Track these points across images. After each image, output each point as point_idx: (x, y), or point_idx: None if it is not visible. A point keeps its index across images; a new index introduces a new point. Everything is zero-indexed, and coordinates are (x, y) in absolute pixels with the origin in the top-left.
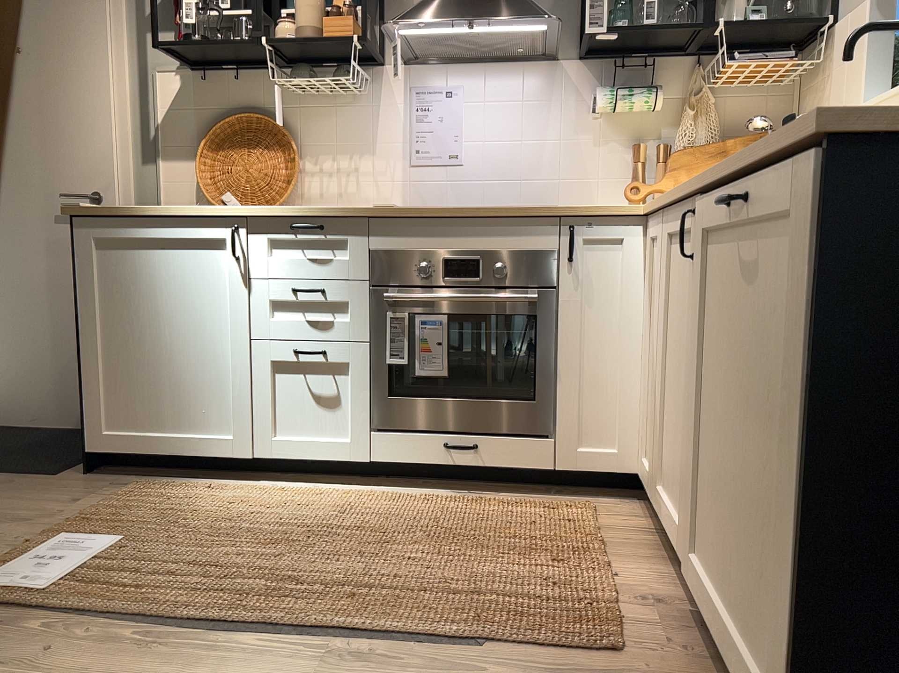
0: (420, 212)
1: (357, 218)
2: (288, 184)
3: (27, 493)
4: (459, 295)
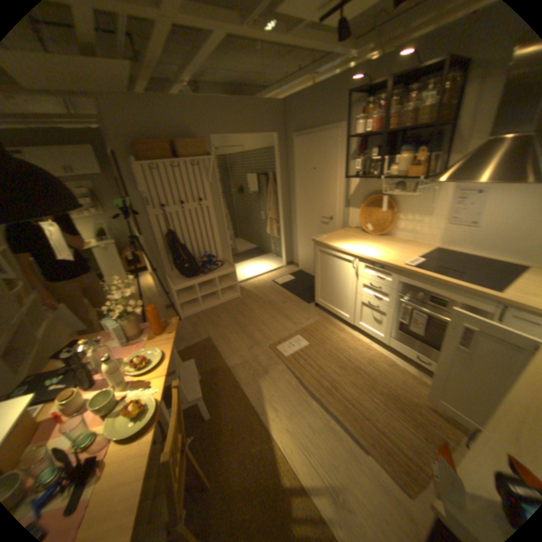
0: (423, 275)
1: (397, 268)
2: (392, 224)
3: (301, 310)
4: (431, 314)
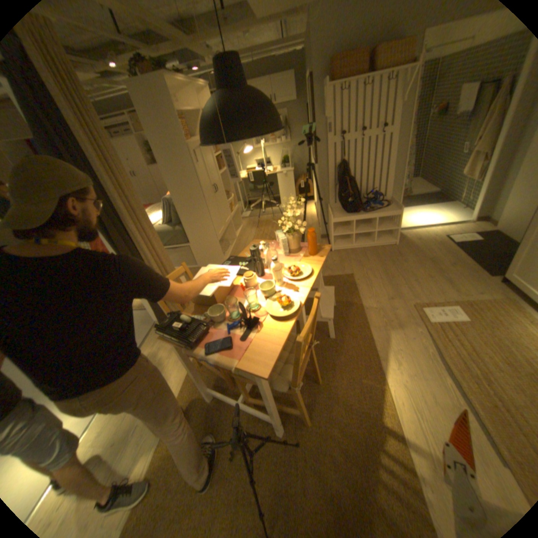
0: None
1: None
2: None
3: (474, 279)
4: None
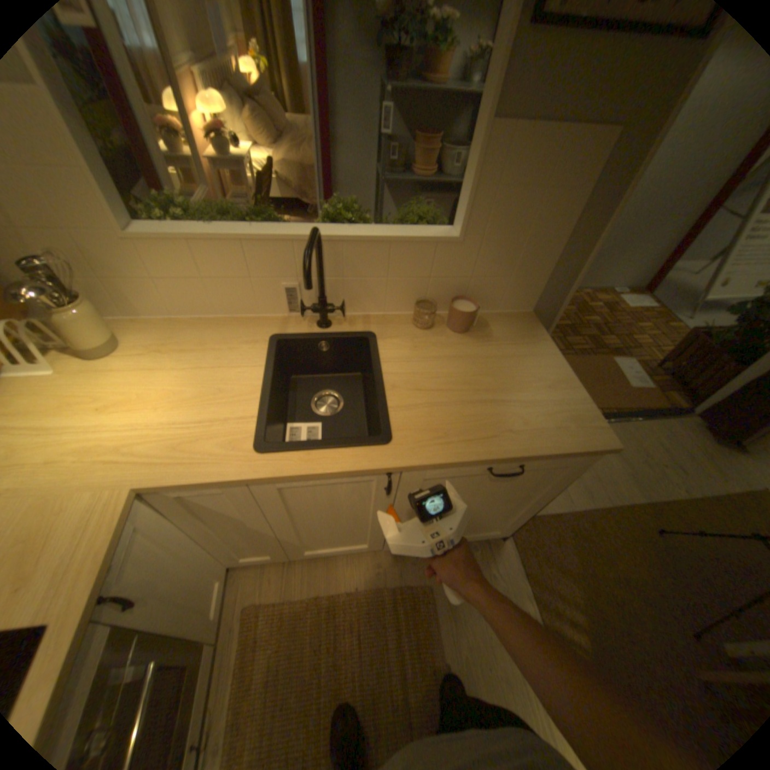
0: None
1: None
2: None
3: None
4: None
